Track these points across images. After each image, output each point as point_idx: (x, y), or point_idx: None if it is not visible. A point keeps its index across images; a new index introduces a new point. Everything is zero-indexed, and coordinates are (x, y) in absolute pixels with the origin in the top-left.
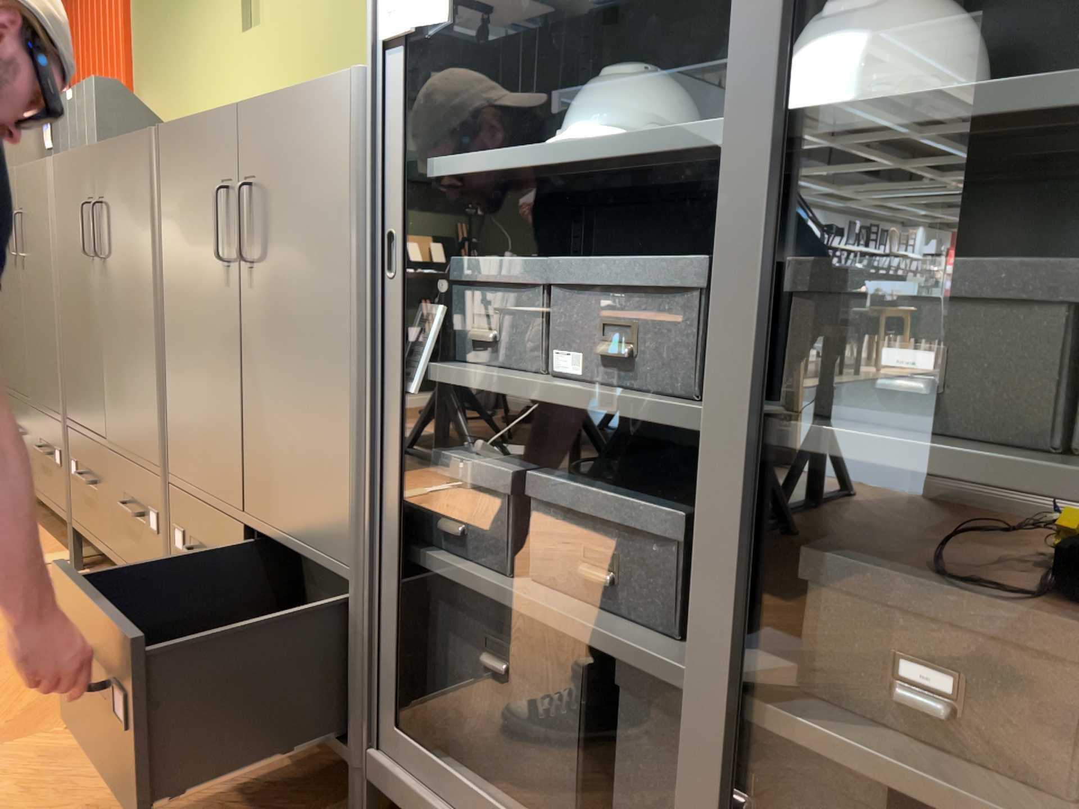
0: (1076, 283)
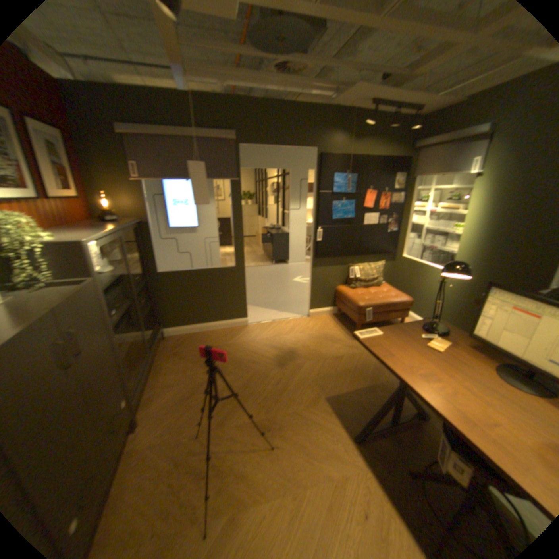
0: (132, 276)
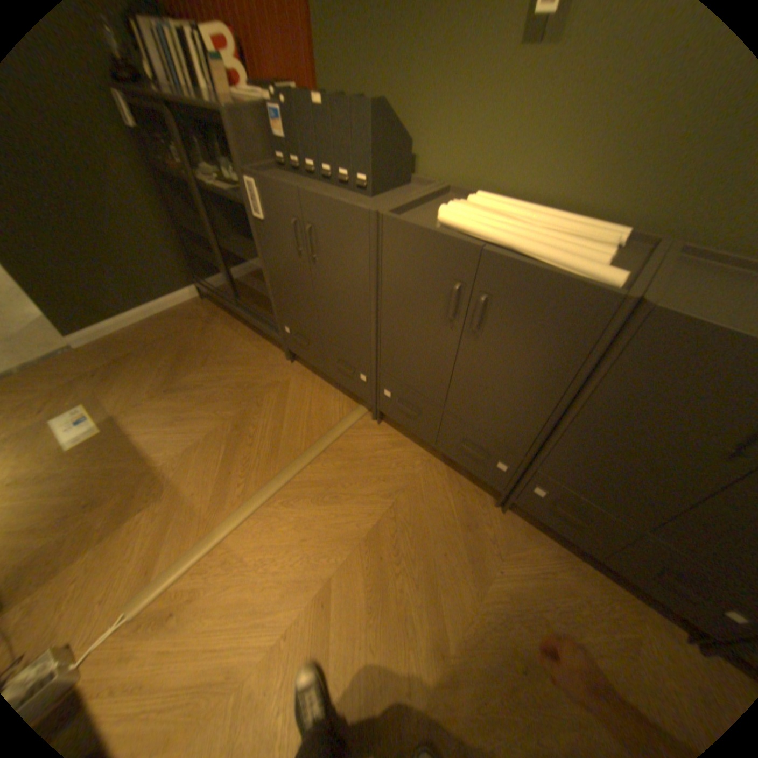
0: None
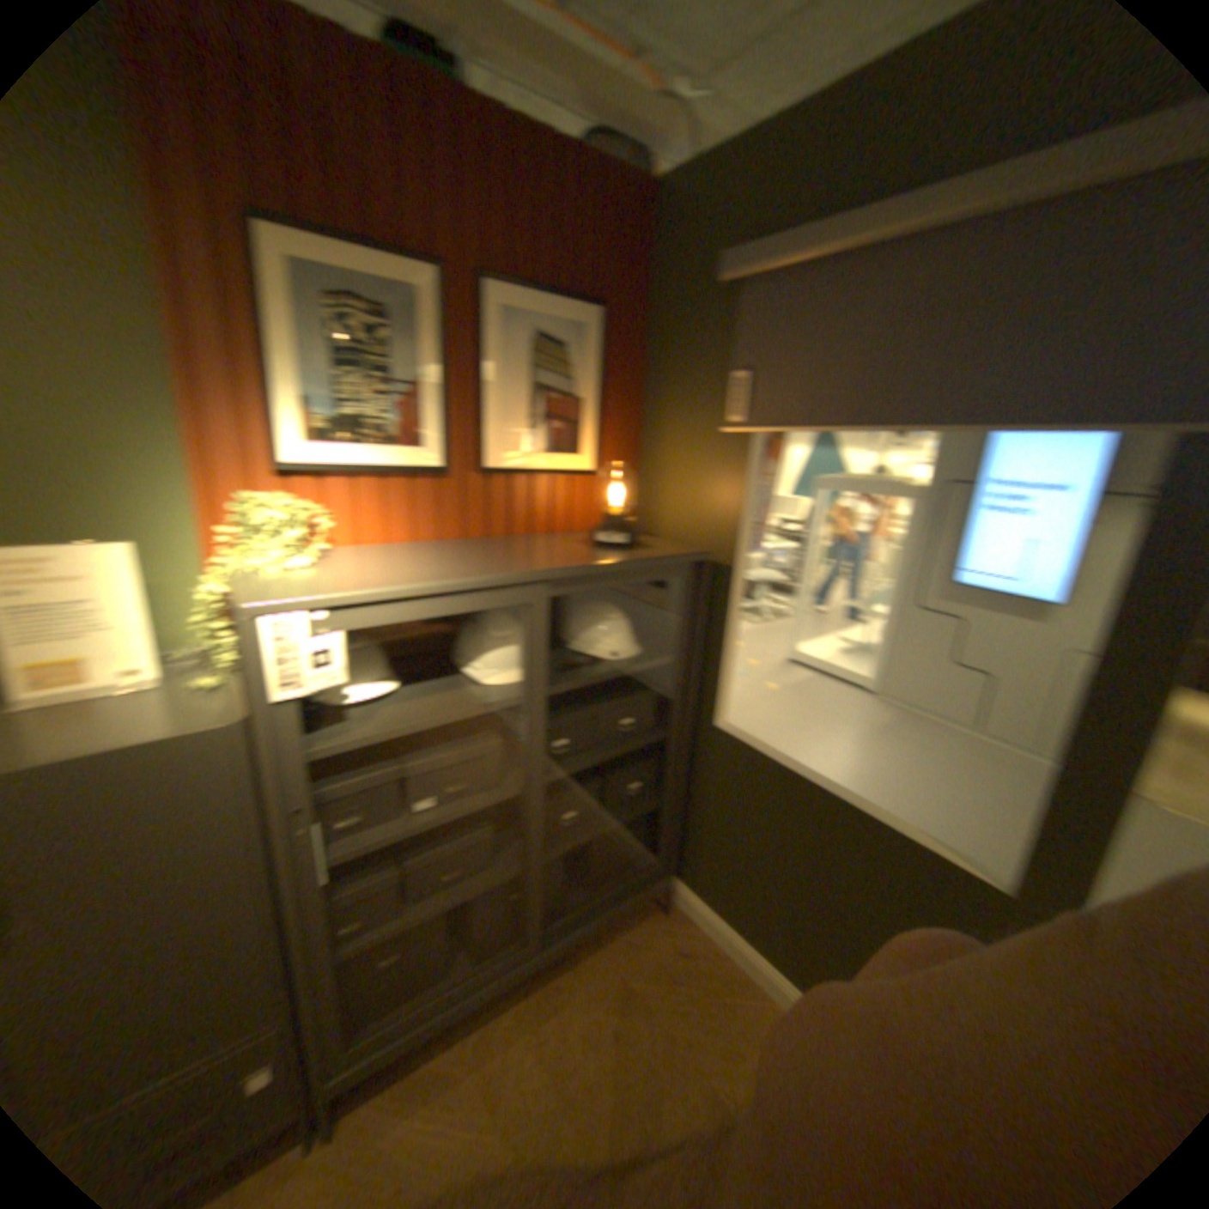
0: (587, 712)
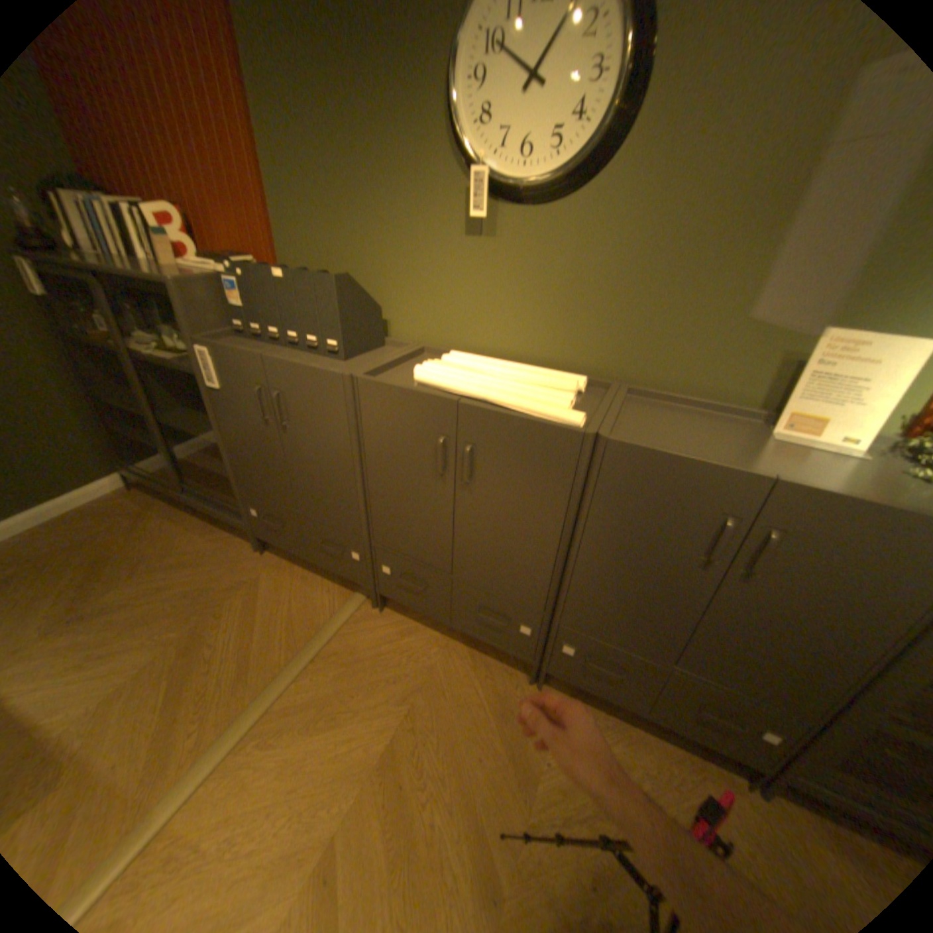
0: None
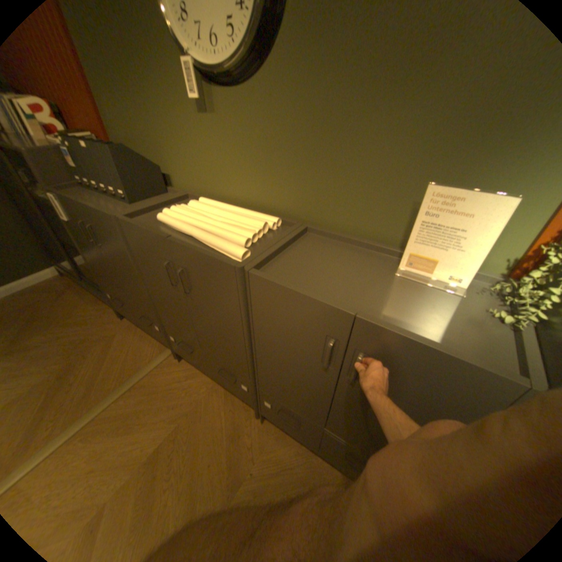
0: None
